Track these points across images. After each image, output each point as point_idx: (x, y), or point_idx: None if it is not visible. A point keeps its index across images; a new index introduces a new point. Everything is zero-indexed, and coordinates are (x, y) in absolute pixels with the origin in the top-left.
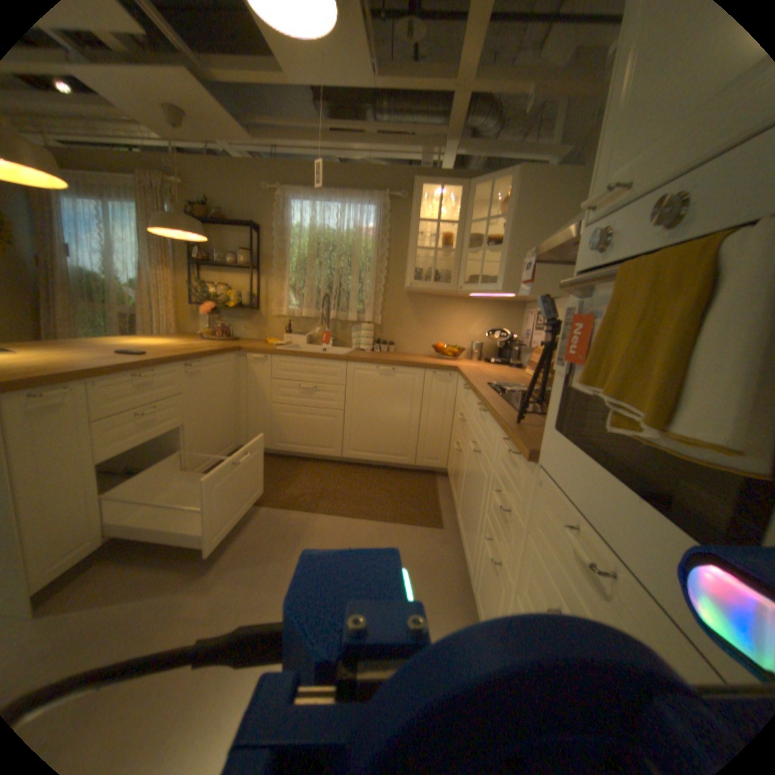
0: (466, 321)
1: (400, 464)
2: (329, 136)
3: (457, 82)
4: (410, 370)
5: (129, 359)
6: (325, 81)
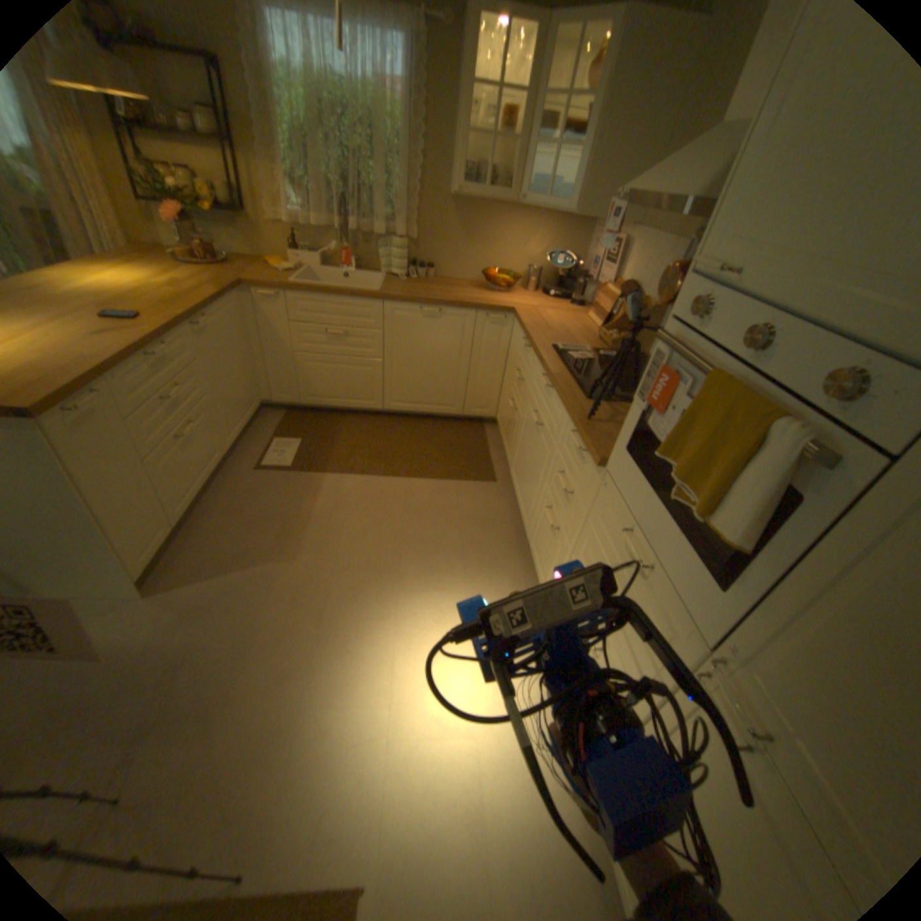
0: (524, 237)
1: (448, 415)
2: None
3: None
4: (460, 312)
5: (129, 332)
6: None
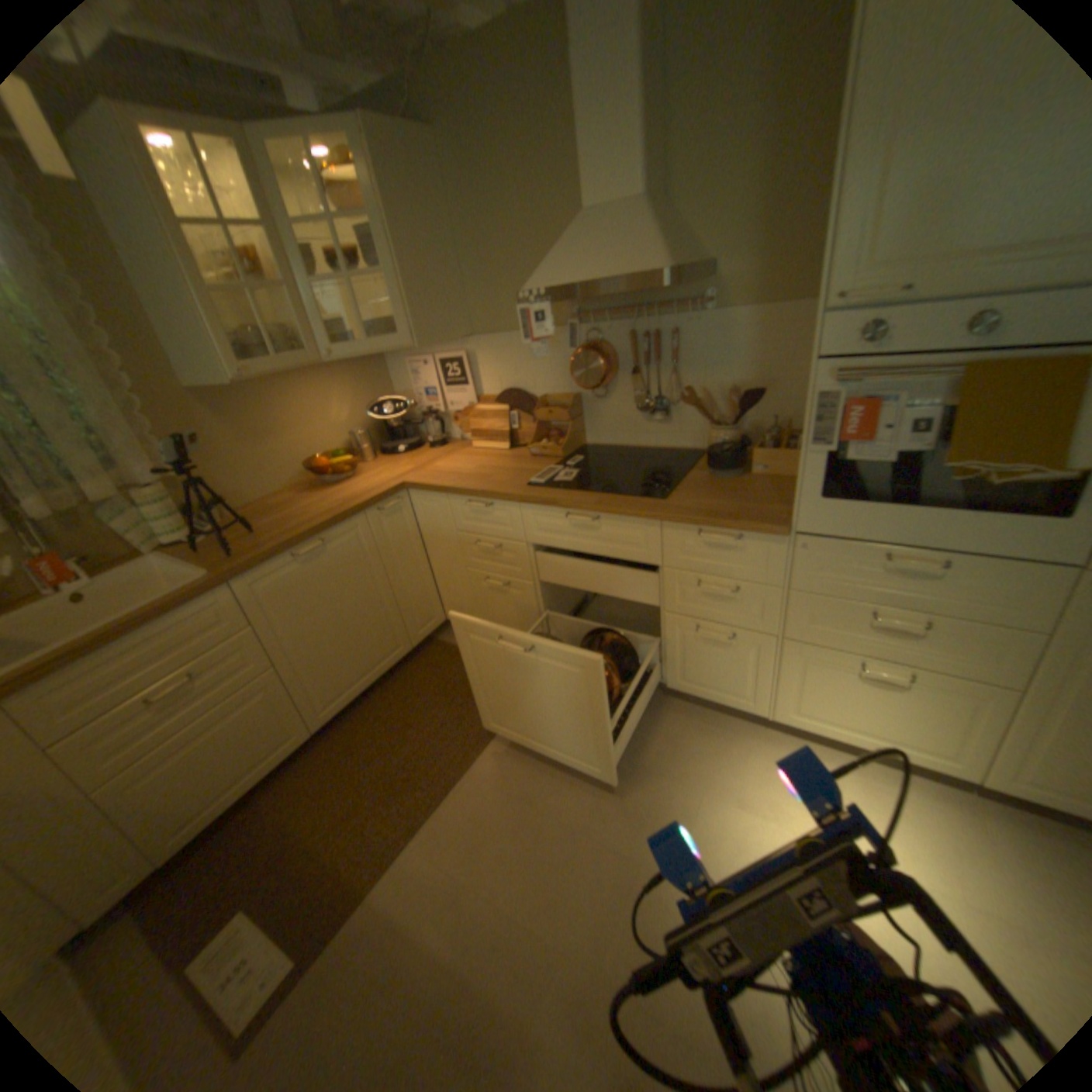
0: (318, 404)
1: (397, 662)
2: None
3: None
4: (344, 526)
5: None
6: None
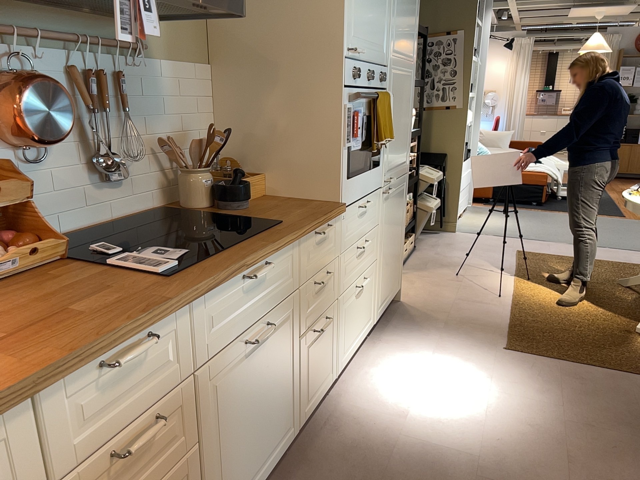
0: None
1: None
2: None
3: None
4: None
5: None
6: None
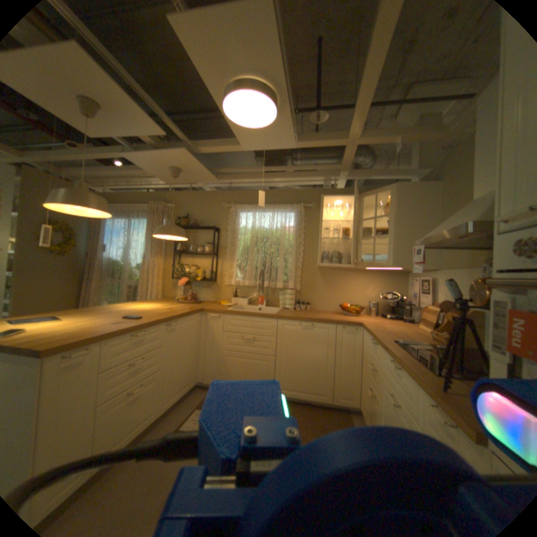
0: (363, 286)
1: (321, 403)
2: (264, 175)
3: (347, 140)
4: (325, 325)
5: (130, 323)
6: (265, 147)
